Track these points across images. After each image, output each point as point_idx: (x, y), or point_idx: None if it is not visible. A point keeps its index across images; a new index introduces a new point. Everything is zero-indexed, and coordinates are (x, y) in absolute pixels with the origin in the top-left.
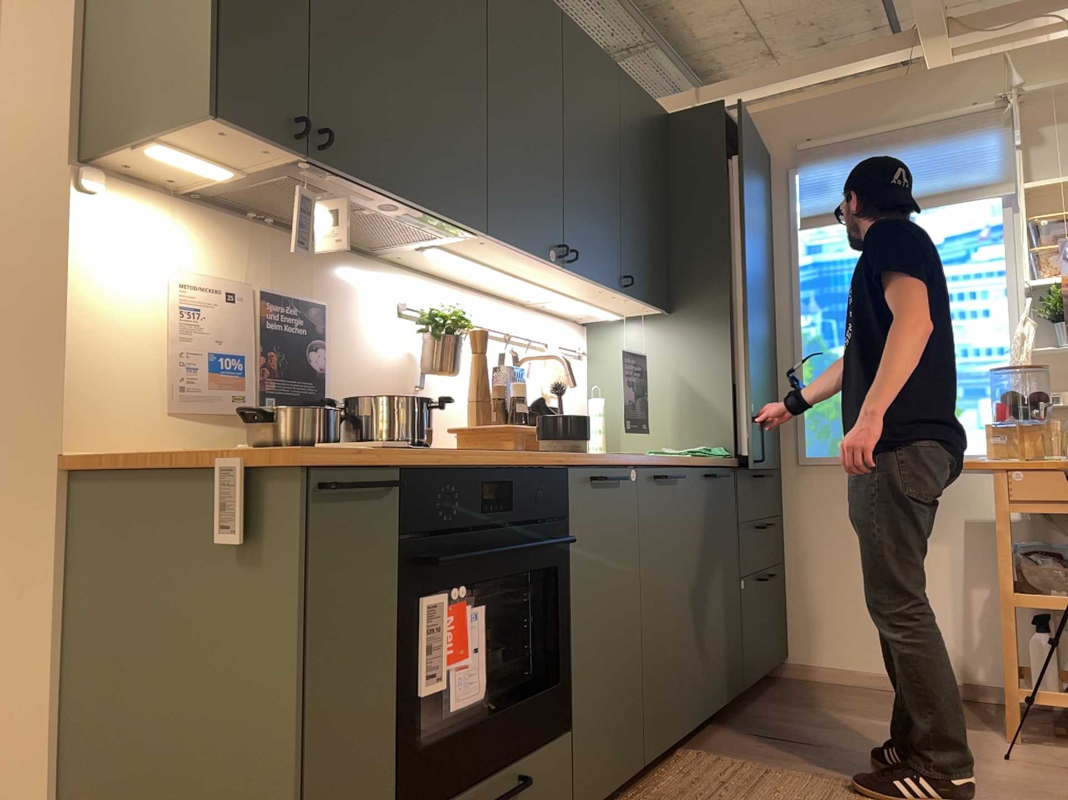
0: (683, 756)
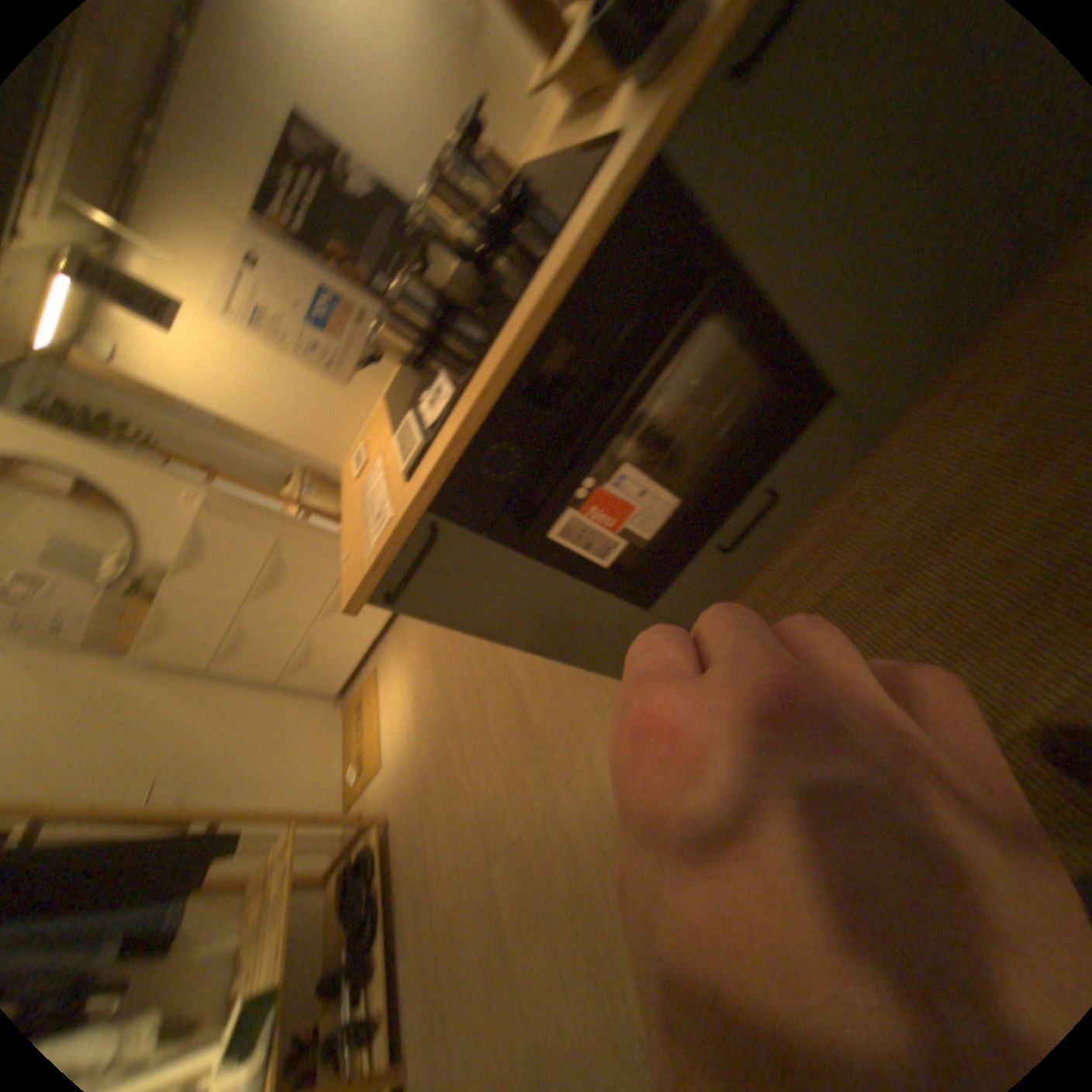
0: None
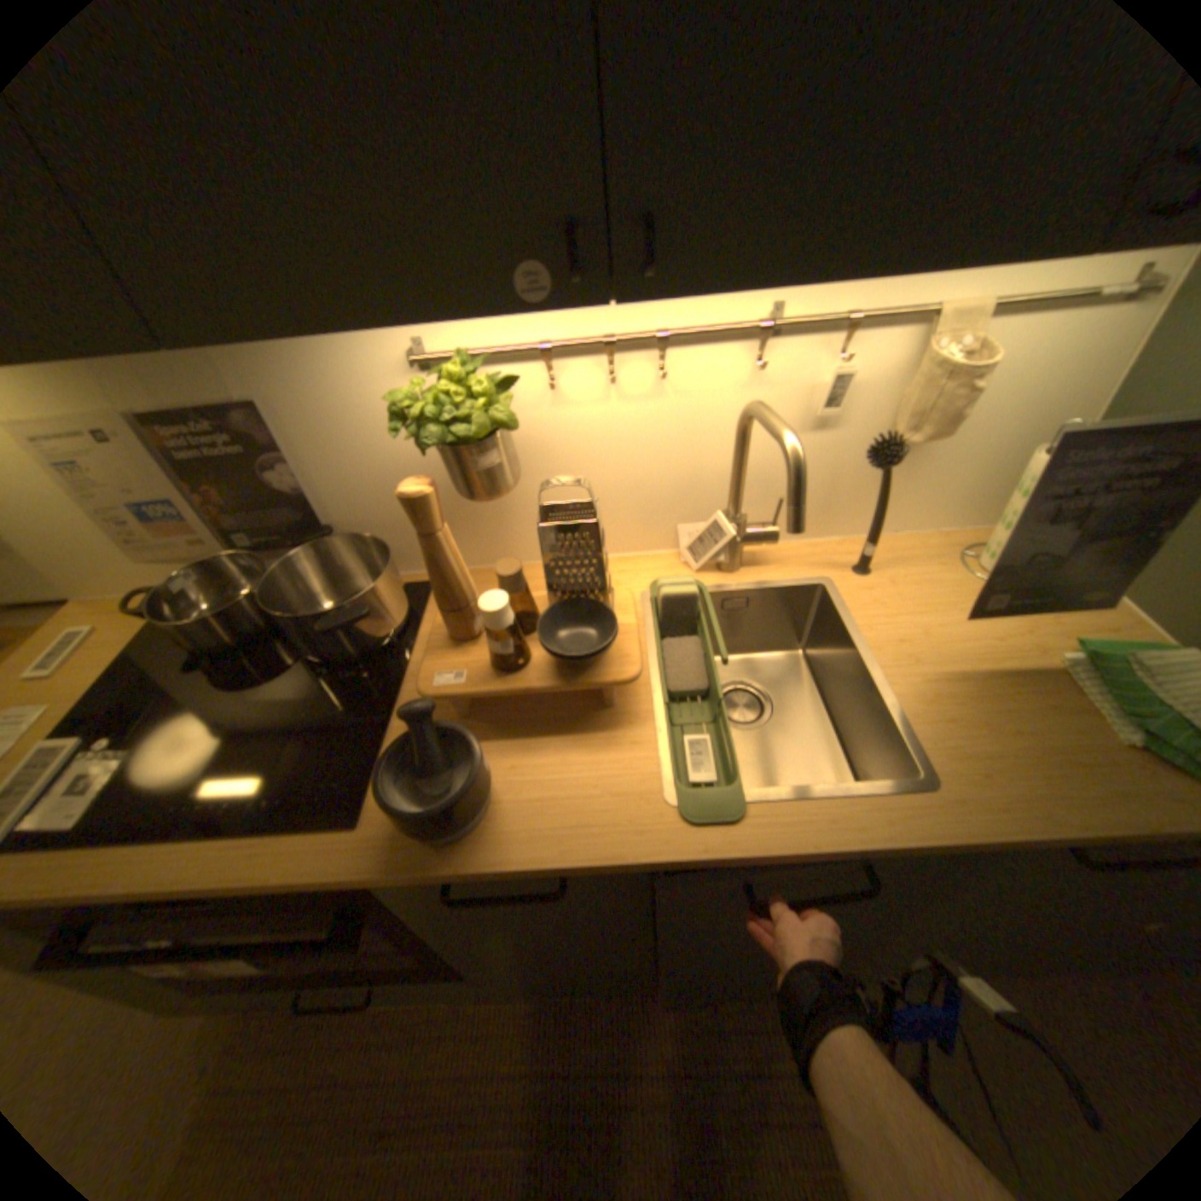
0: None
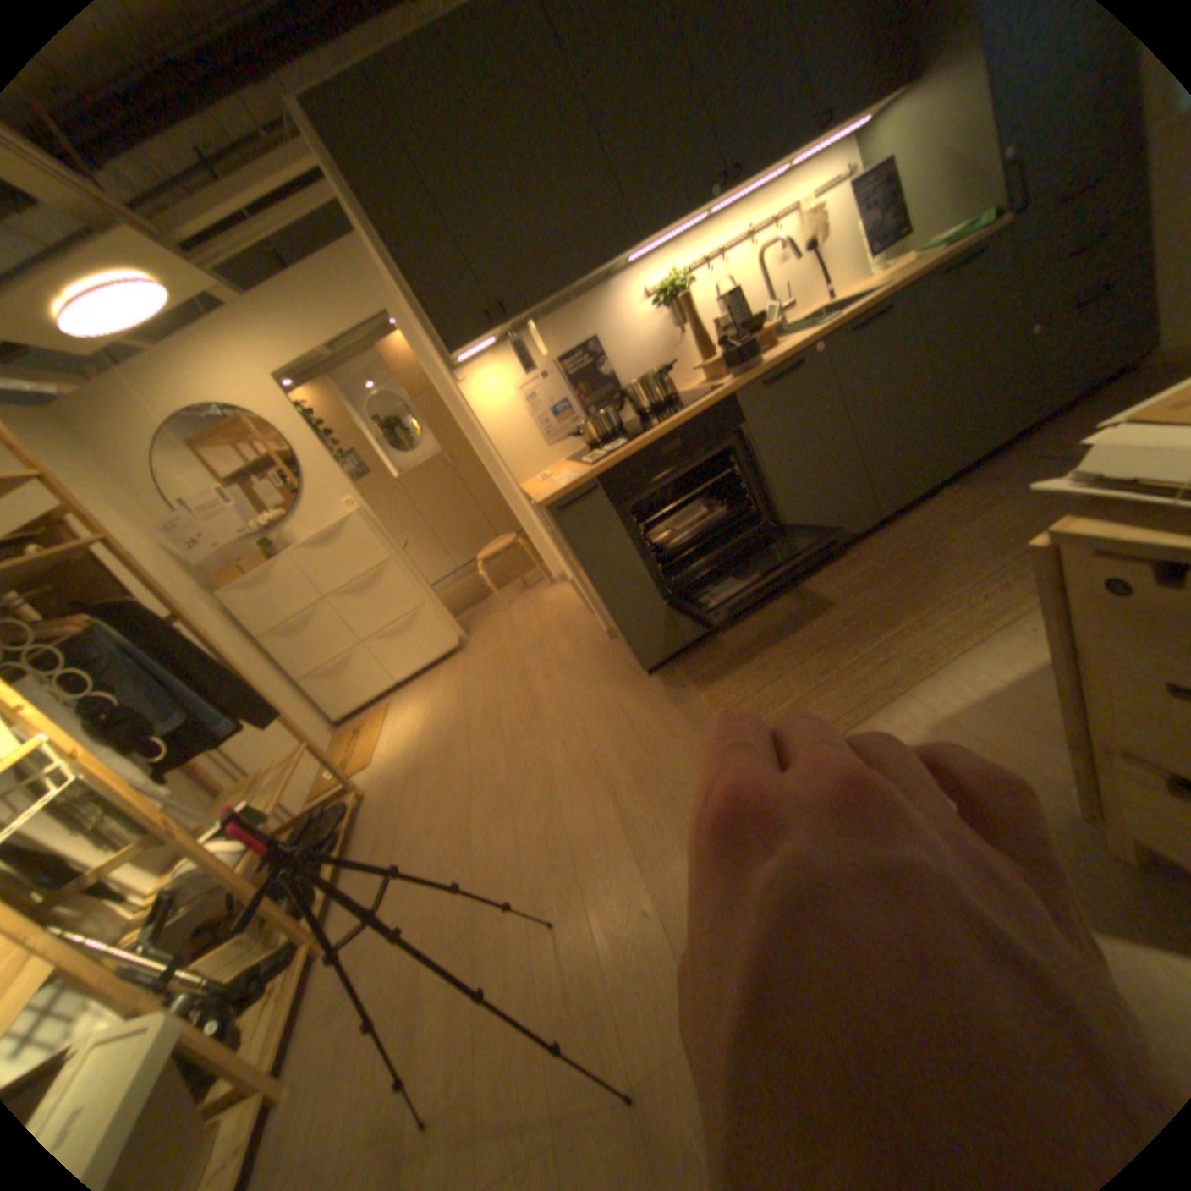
0: (942, 493)
